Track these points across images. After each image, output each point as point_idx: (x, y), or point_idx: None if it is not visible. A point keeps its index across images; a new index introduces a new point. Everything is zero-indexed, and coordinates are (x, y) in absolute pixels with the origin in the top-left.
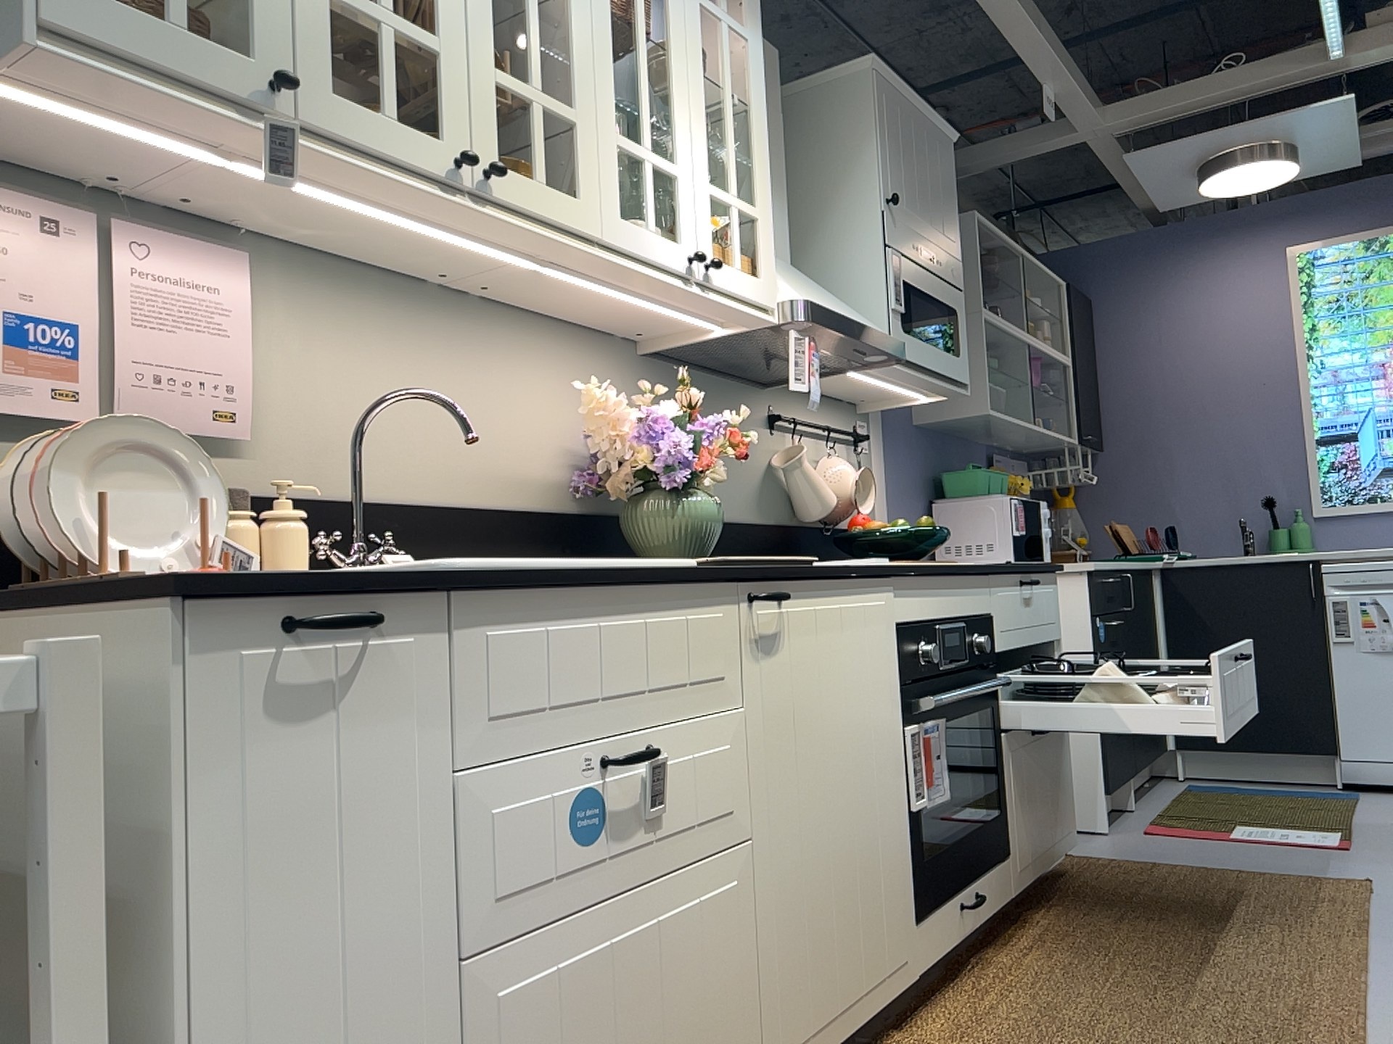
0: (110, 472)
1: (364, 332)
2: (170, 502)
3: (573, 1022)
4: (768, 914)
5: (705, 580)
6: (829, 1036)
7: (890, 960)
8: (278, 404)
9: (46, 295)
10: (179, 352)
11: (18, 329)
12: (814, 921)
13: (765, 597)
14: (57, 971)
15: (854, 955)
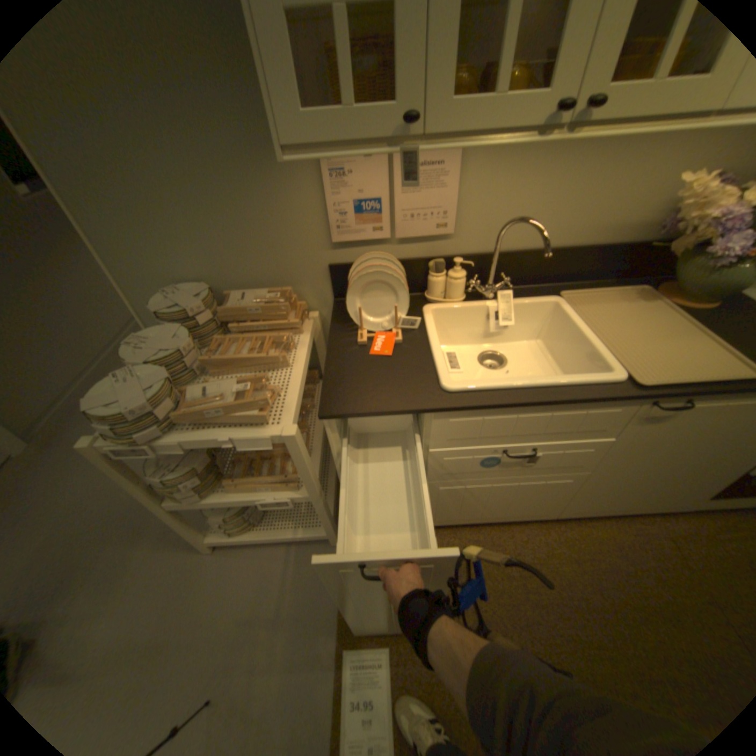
0: (372, 288)
1: (533, 156)
2: (396, 294)
3: (471, 496)
4: (590, 489)
5: (613, 402)
6: (608, 515)
7: (672, 507)
8: (471, 211)
9: (368, 188)
10: (422, 201)
11: (359, 207)
12: (621, 494)
13: (665, 409)
14: (306, 480)
15: (645, 503)
